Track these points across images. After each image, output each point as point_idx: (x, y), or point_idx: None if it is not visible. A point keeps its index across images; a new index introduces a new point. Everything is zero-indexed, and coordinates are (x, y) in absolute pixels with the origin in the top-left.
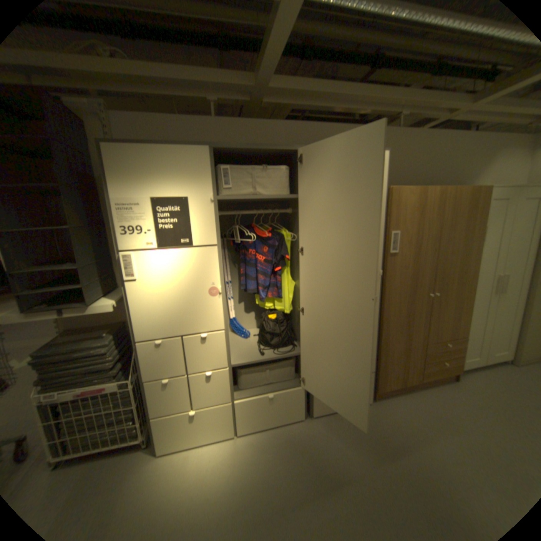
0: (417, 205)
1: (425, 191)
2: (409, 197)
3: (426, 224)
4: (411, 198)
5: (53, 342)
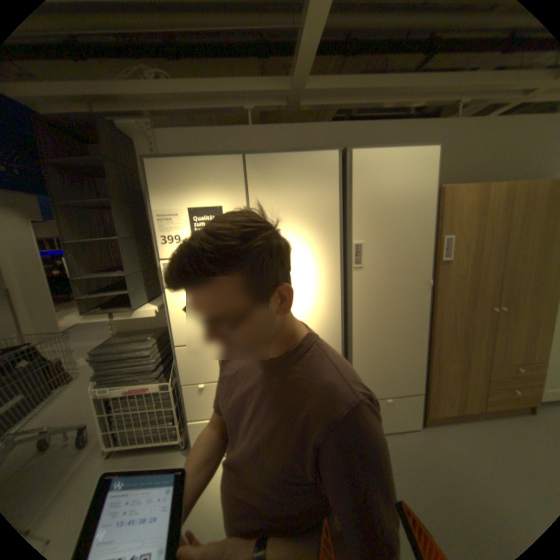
0: (476, 205)
1: (486, 188)
2: (465, 197)
3: (489, 227)
4: (469, 197)
5: (107, 343)
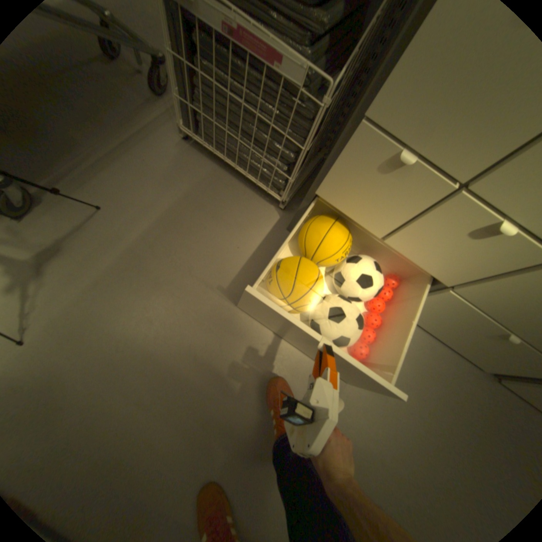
0: None
1: None
2: None
3: None
4: None
5: None
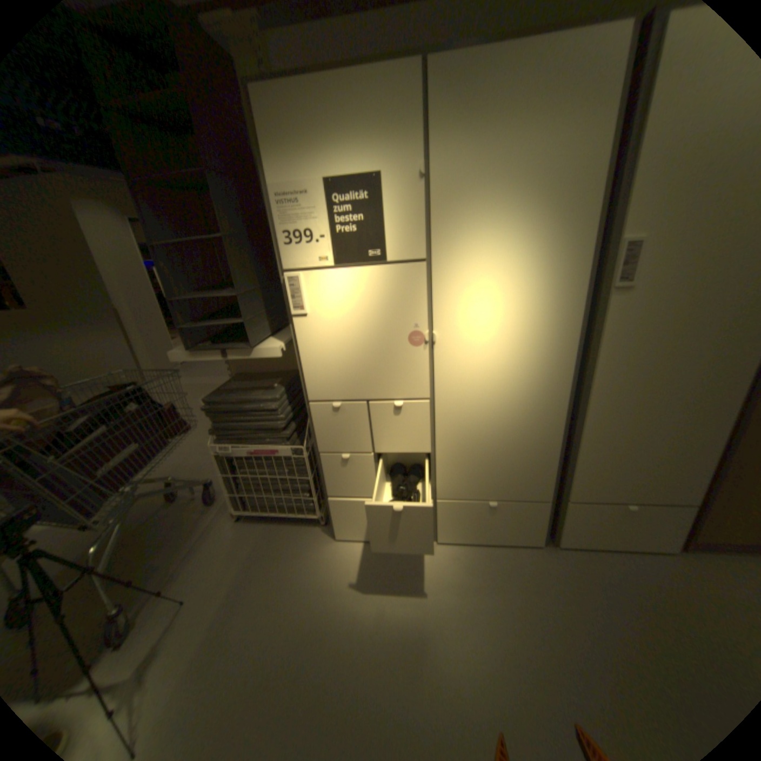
0: None
1: None
2: None
3: None
4: None
5: (224, 387)
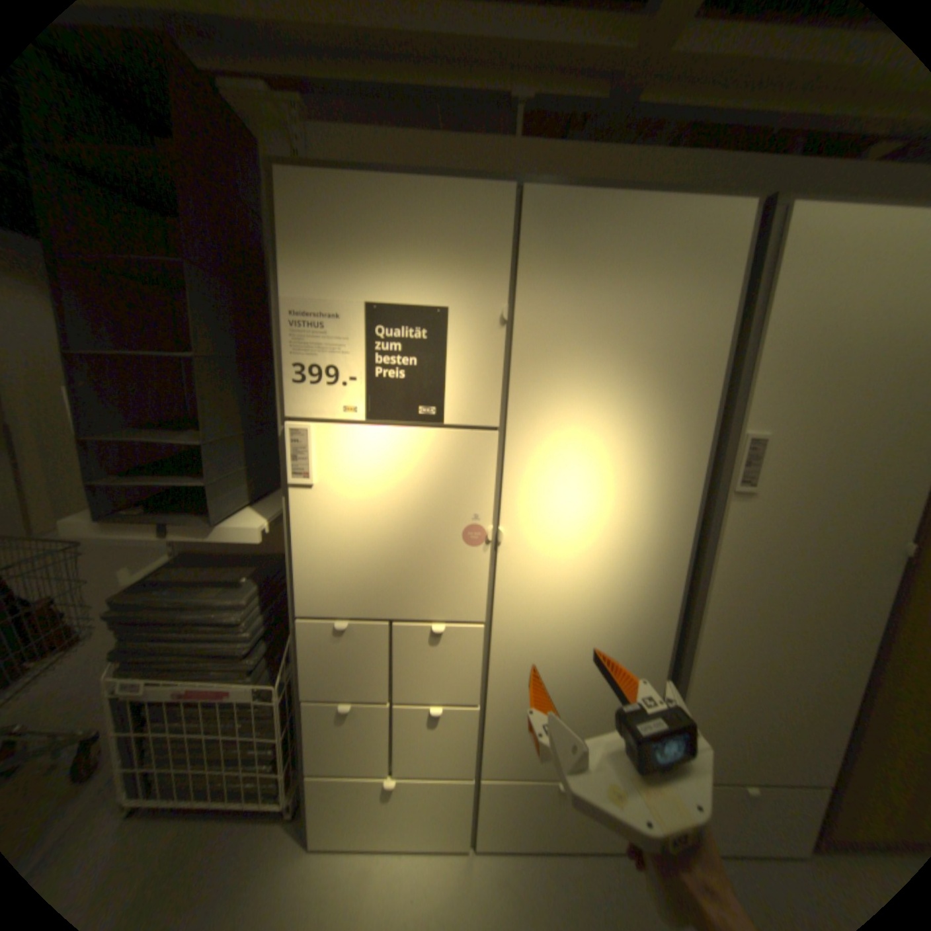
0: None
1: None
2: None
3: None
4: None
5: (156, 576)
